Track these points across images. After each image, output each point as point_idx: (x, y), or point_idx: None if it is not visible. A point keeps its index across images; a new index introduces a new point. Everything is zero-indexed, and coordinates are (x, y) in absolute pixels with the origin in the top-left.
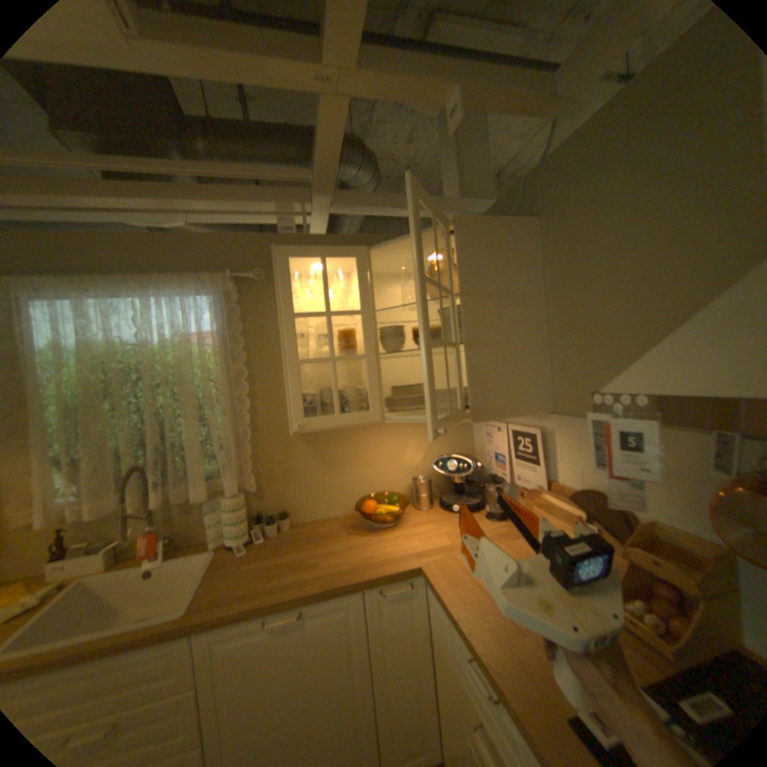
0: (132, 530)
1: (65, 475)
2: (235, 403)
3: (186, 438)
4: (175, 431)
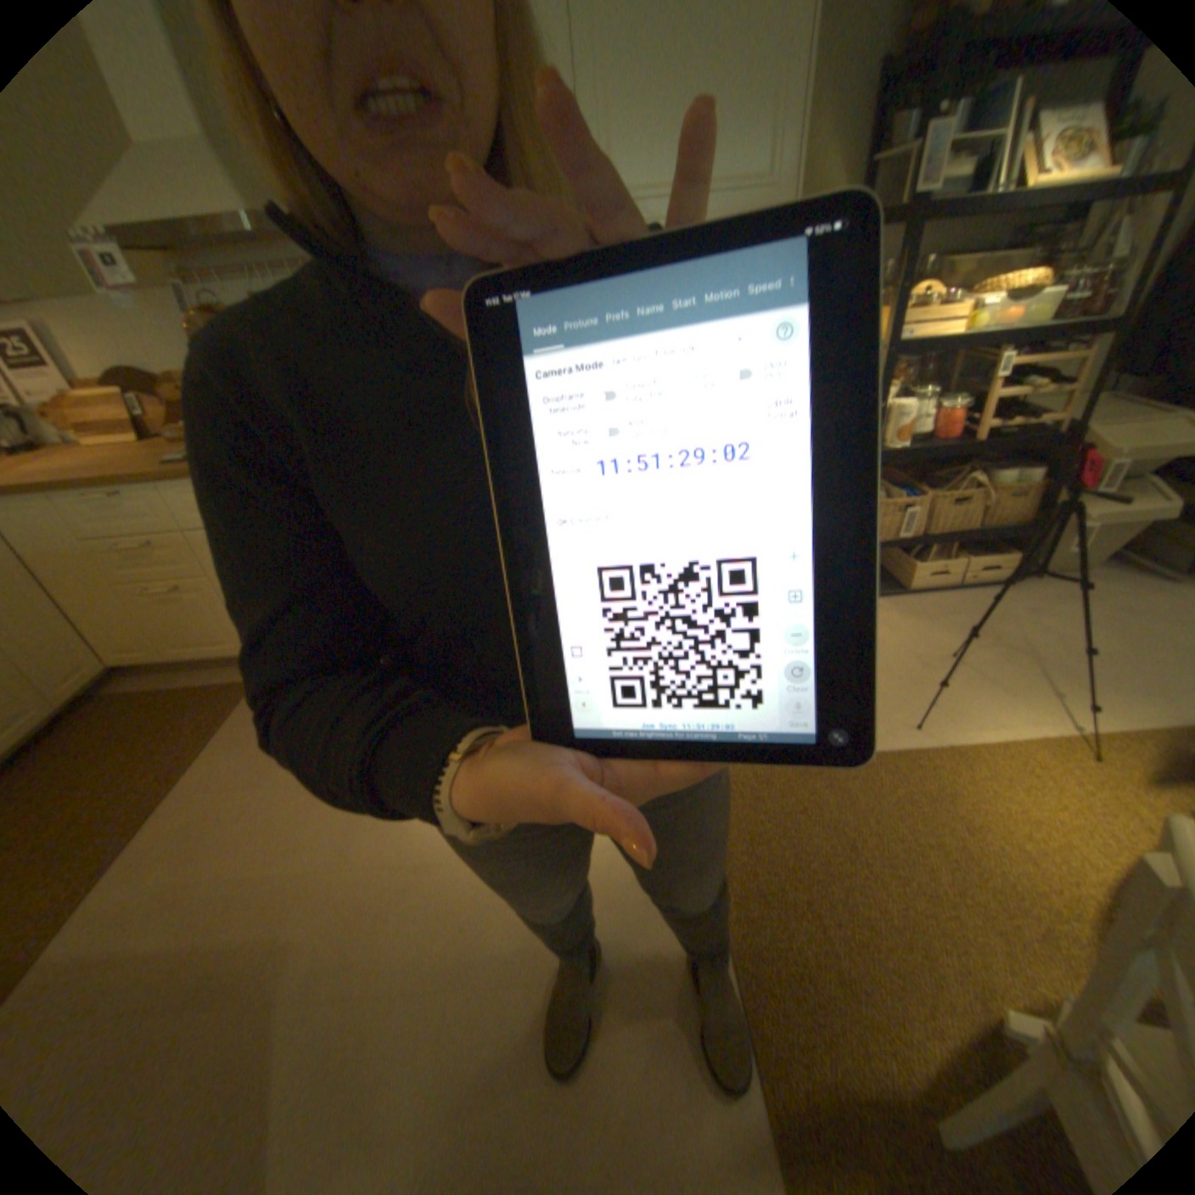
0: None
1: None
2: None
3: None
4: None
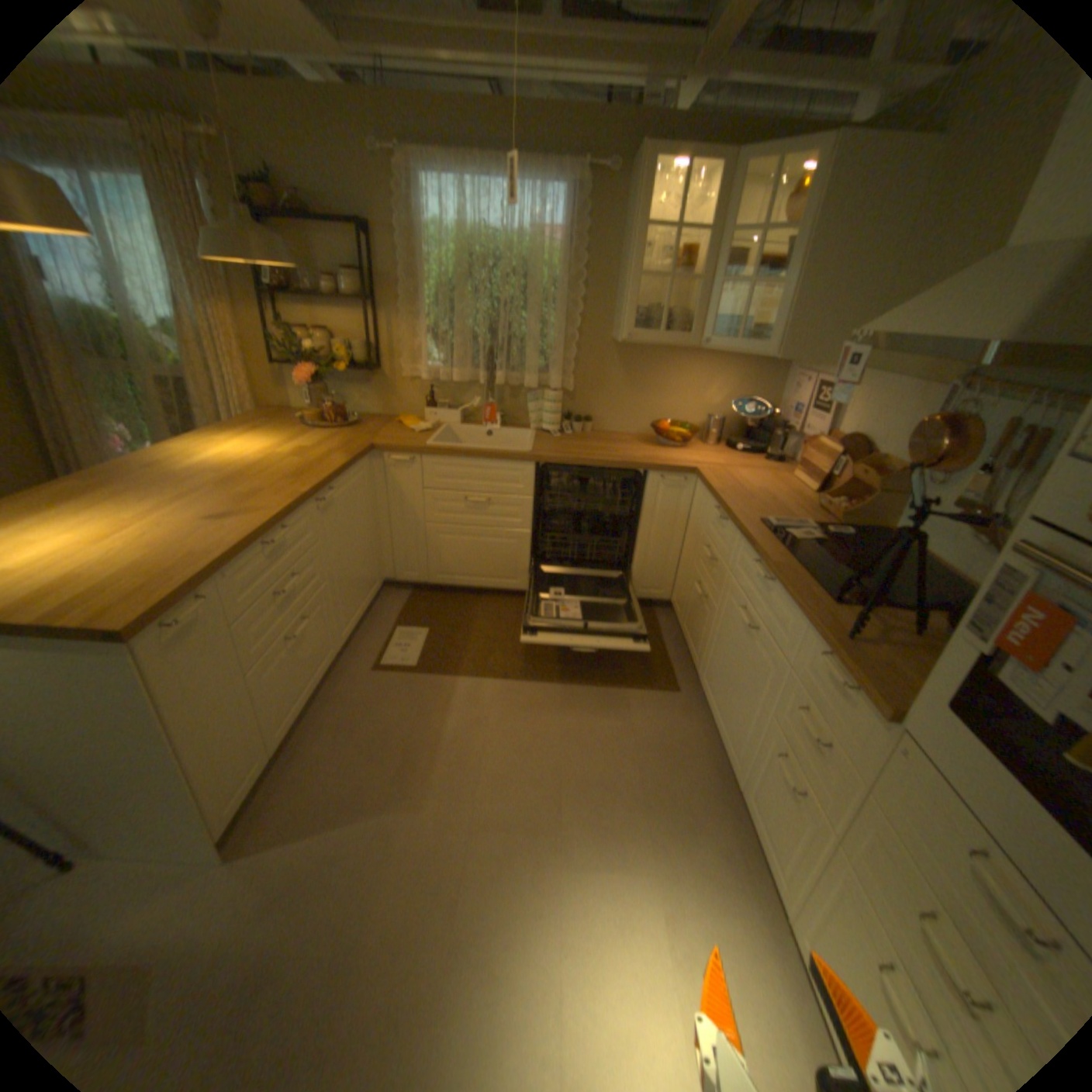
0: (479, 401)
1: (436, 346)
2: (567, 308)
3: (523, 333)
4: (518, 324)
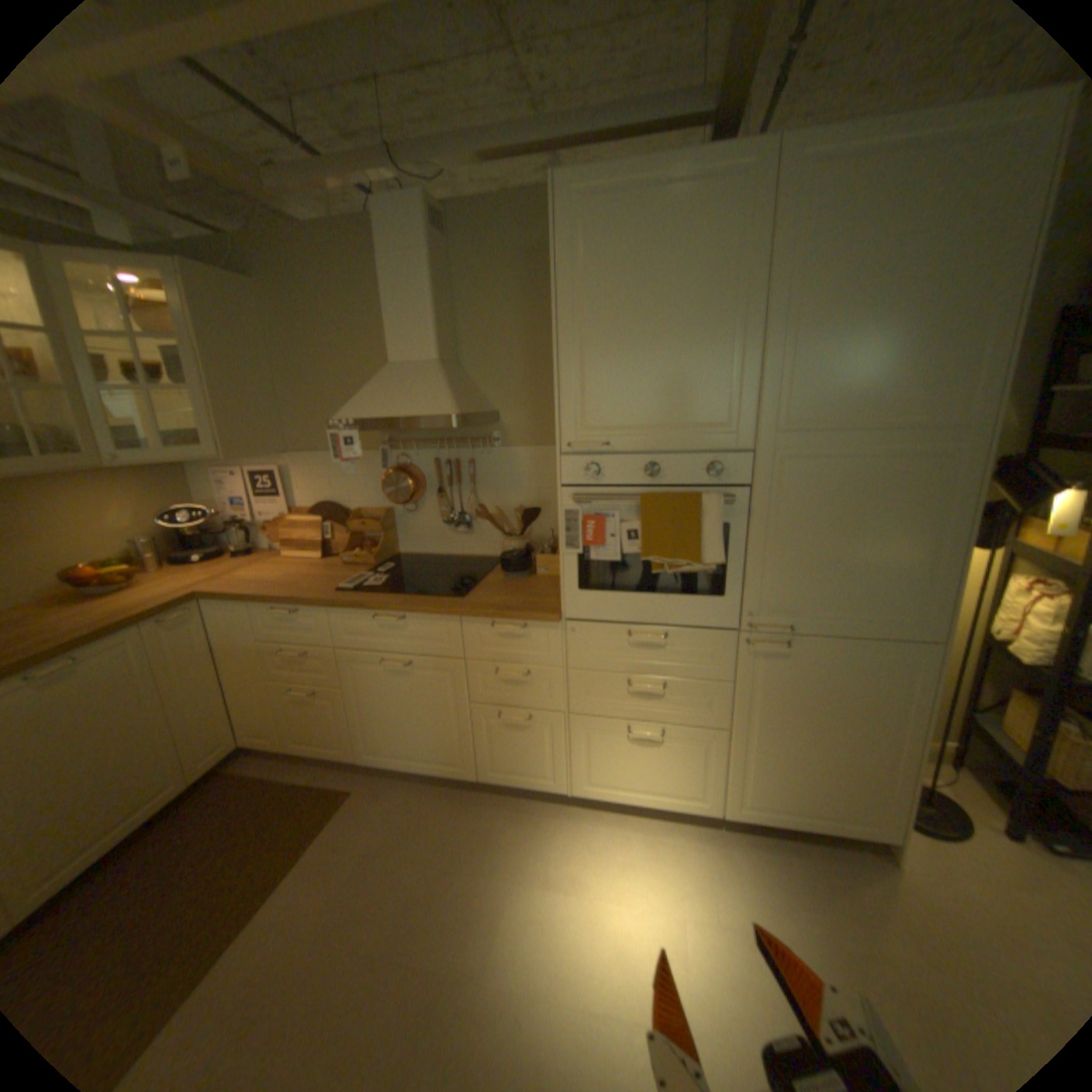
0: None
1: None
2: None
3: None
4: None
